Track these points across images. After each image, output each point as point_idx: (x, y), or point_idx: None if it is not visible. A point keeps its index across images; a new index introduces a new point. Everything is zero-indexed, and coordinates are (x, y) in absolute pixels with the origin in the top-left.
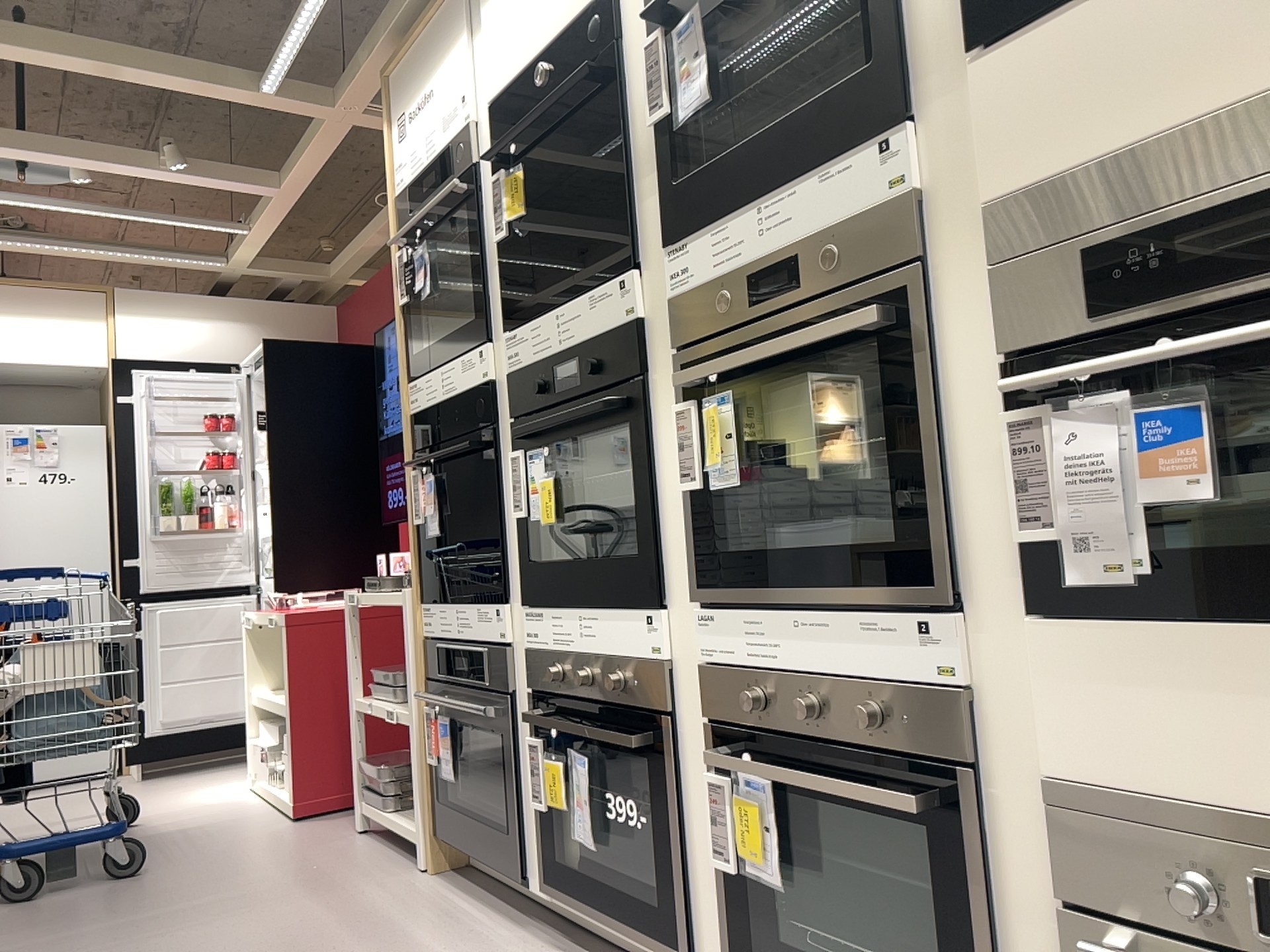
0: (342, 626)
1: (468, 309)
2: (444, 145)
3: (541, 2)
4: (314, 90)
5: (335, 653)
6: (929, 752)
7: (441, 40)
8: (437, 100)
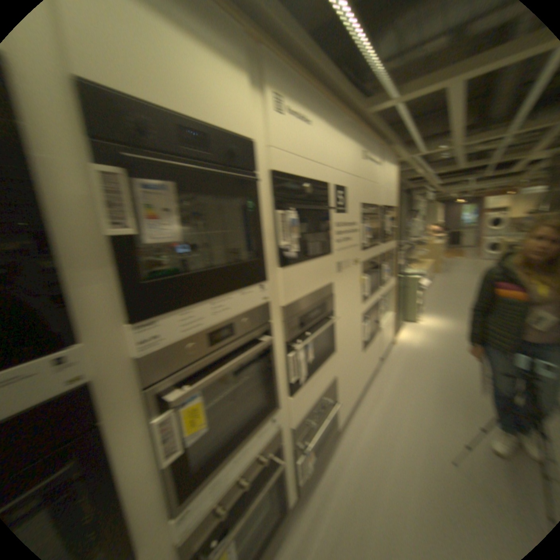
0: None
1: None
2: None
3: None
4: None
5: None
6: (274, 454)
7: None
8: None
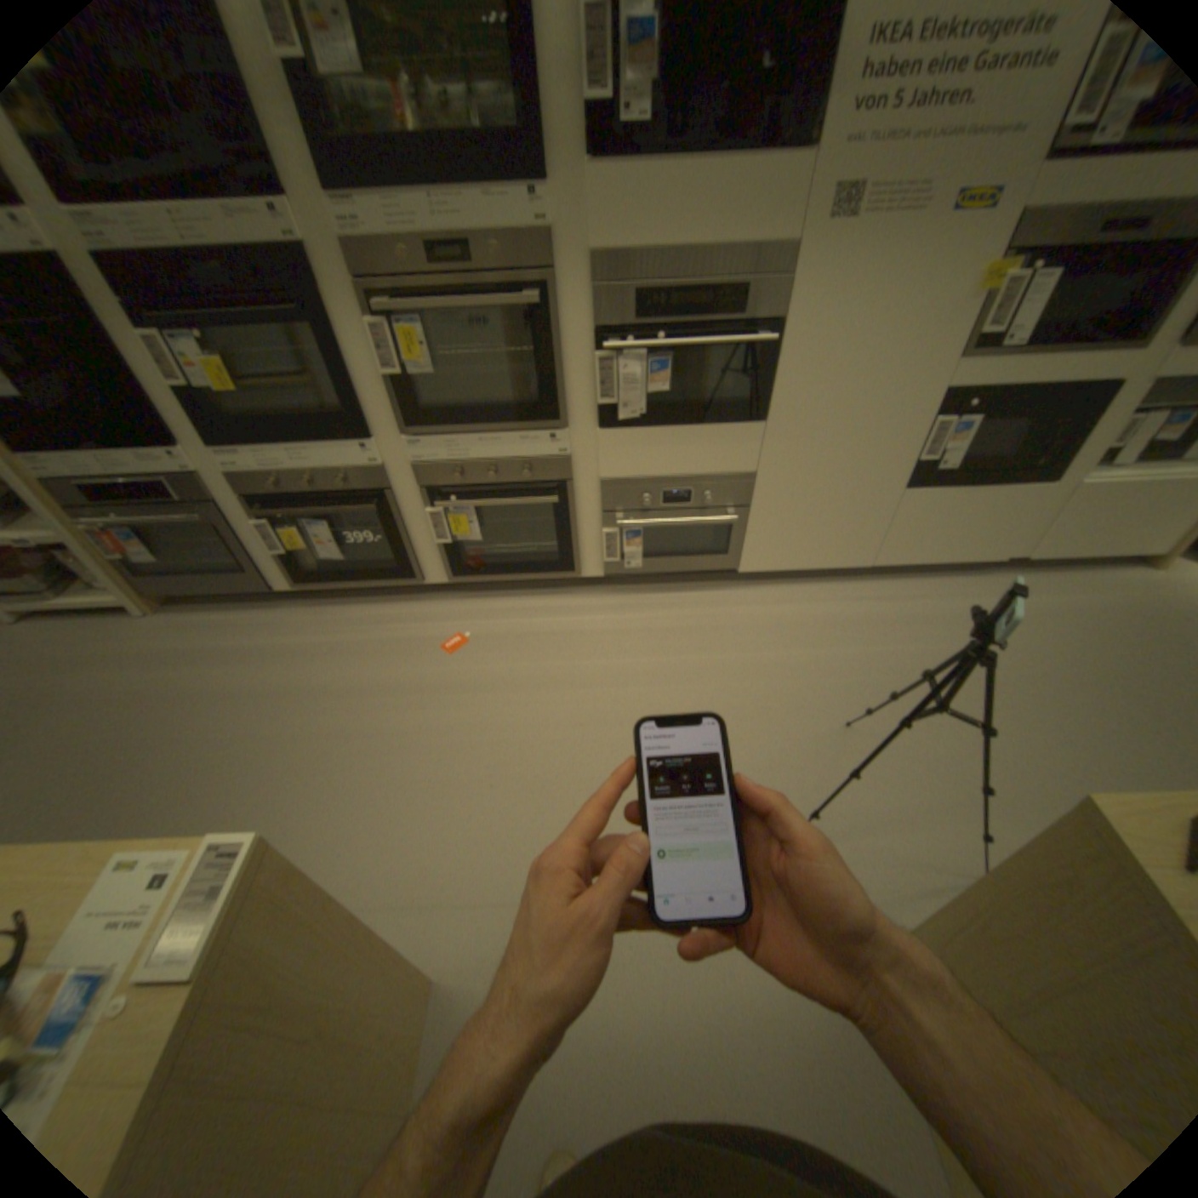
0: None
1: None
2: None
3: None
4: None
5: None
6: (552, 482)
7: None
8: None
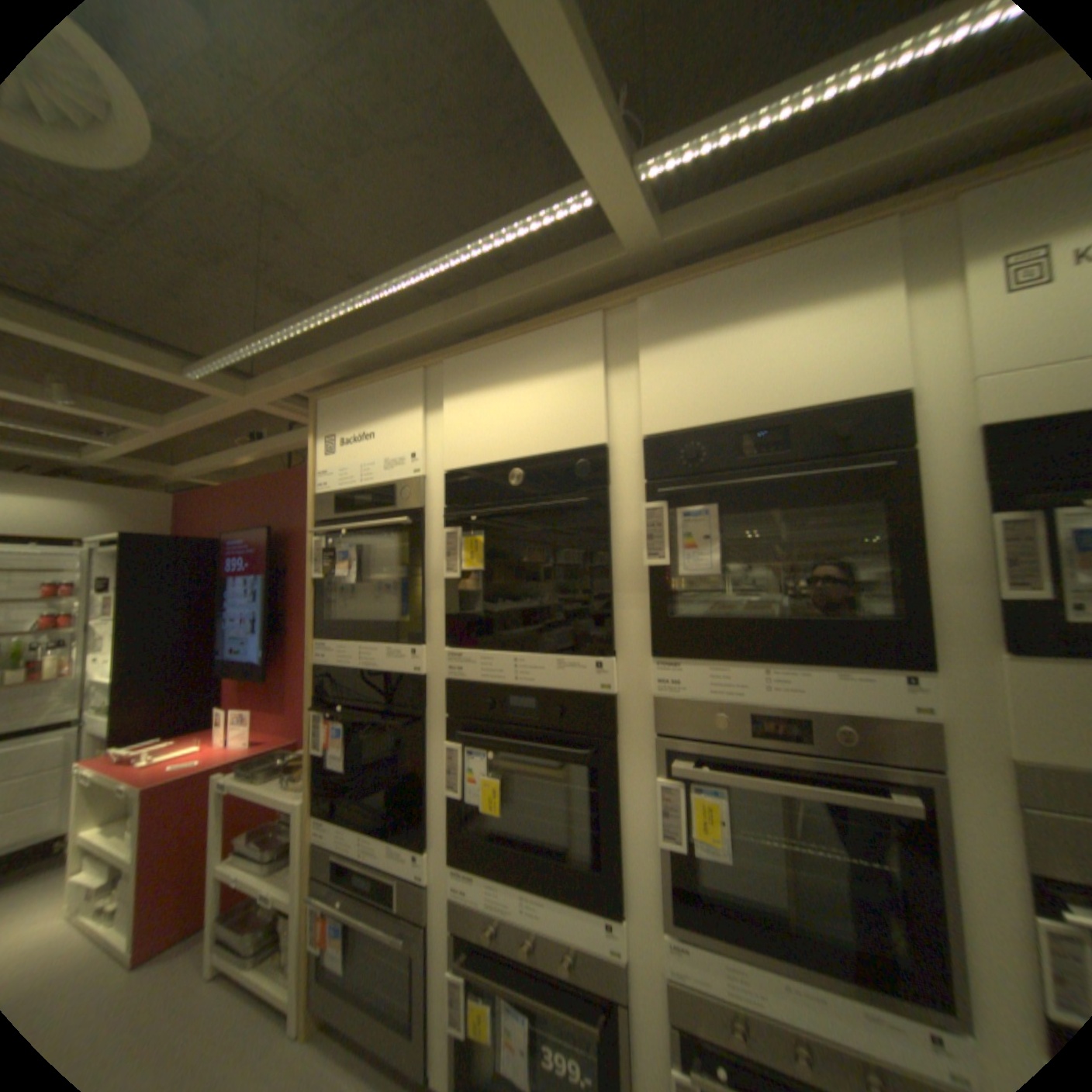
0: (192, 792)
1: (392, 606)
2: (384, 479)
3: (521, 424)
4: (227, 380)
5: (183, 815)
6: None
7: (390, 401)
8: (379, 443)
